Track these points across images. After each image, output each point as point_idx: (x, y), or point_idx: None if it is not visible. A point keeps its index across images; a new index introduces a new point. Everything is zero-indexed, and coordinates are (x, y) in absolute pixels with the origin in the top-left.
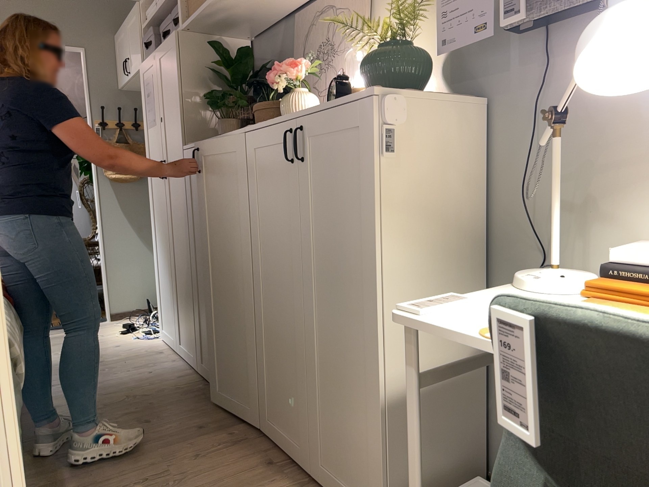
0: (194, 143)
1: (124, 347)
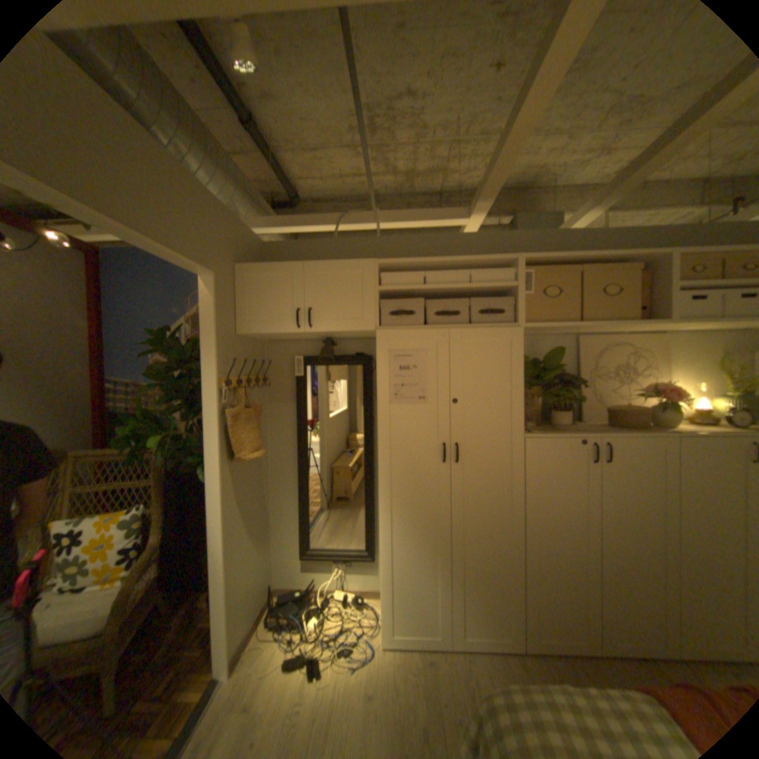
0: (562, 435)
1: (381, 693)
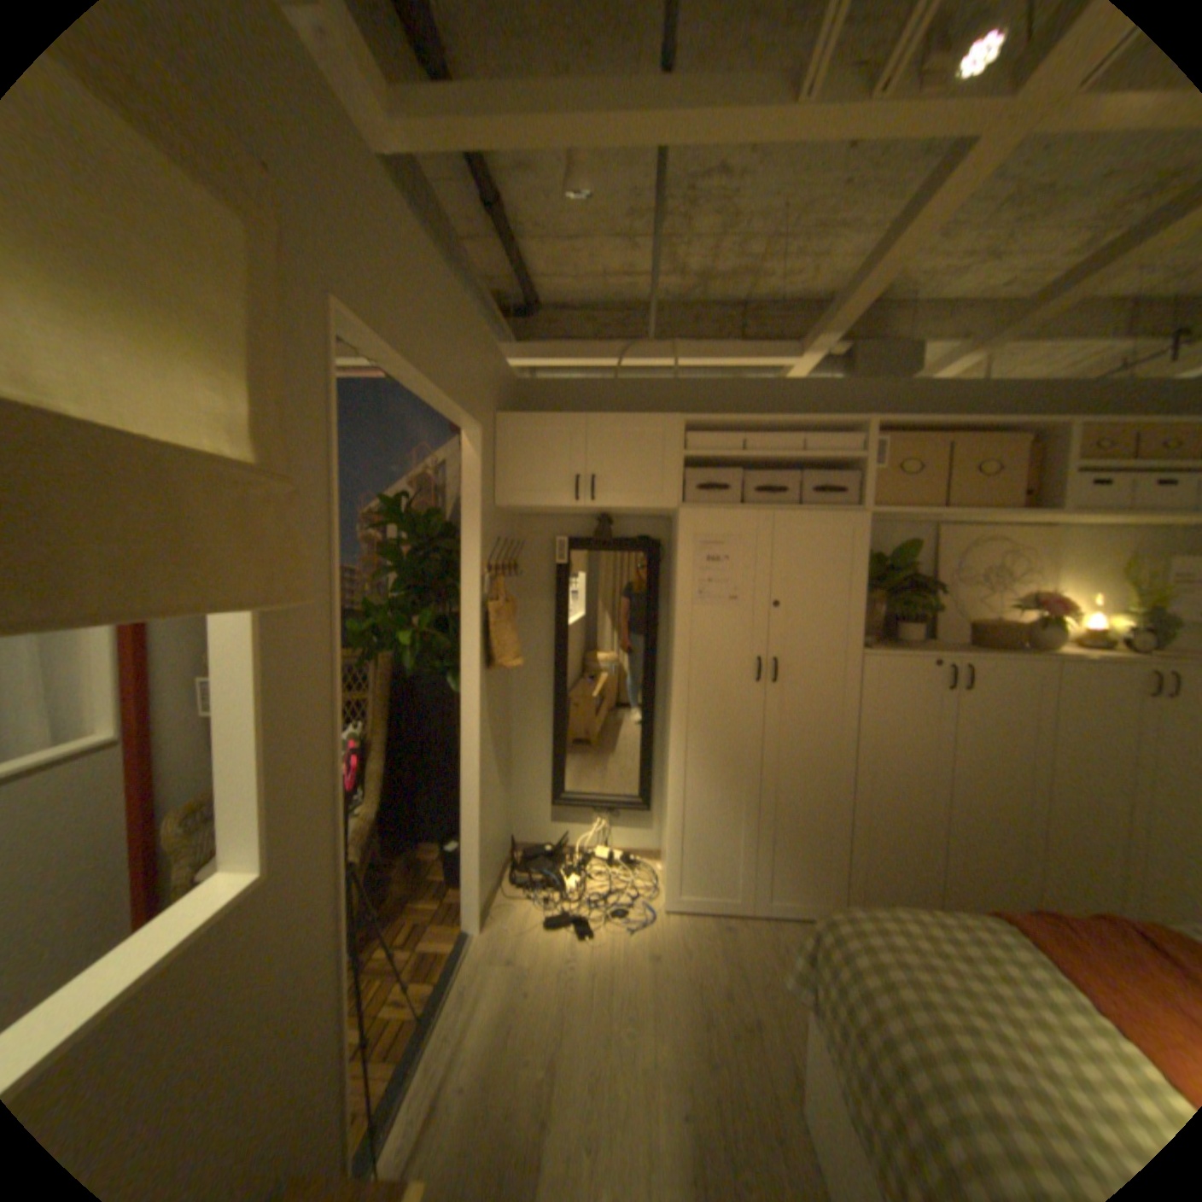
0: (912, 653)
1: (670, 954)
